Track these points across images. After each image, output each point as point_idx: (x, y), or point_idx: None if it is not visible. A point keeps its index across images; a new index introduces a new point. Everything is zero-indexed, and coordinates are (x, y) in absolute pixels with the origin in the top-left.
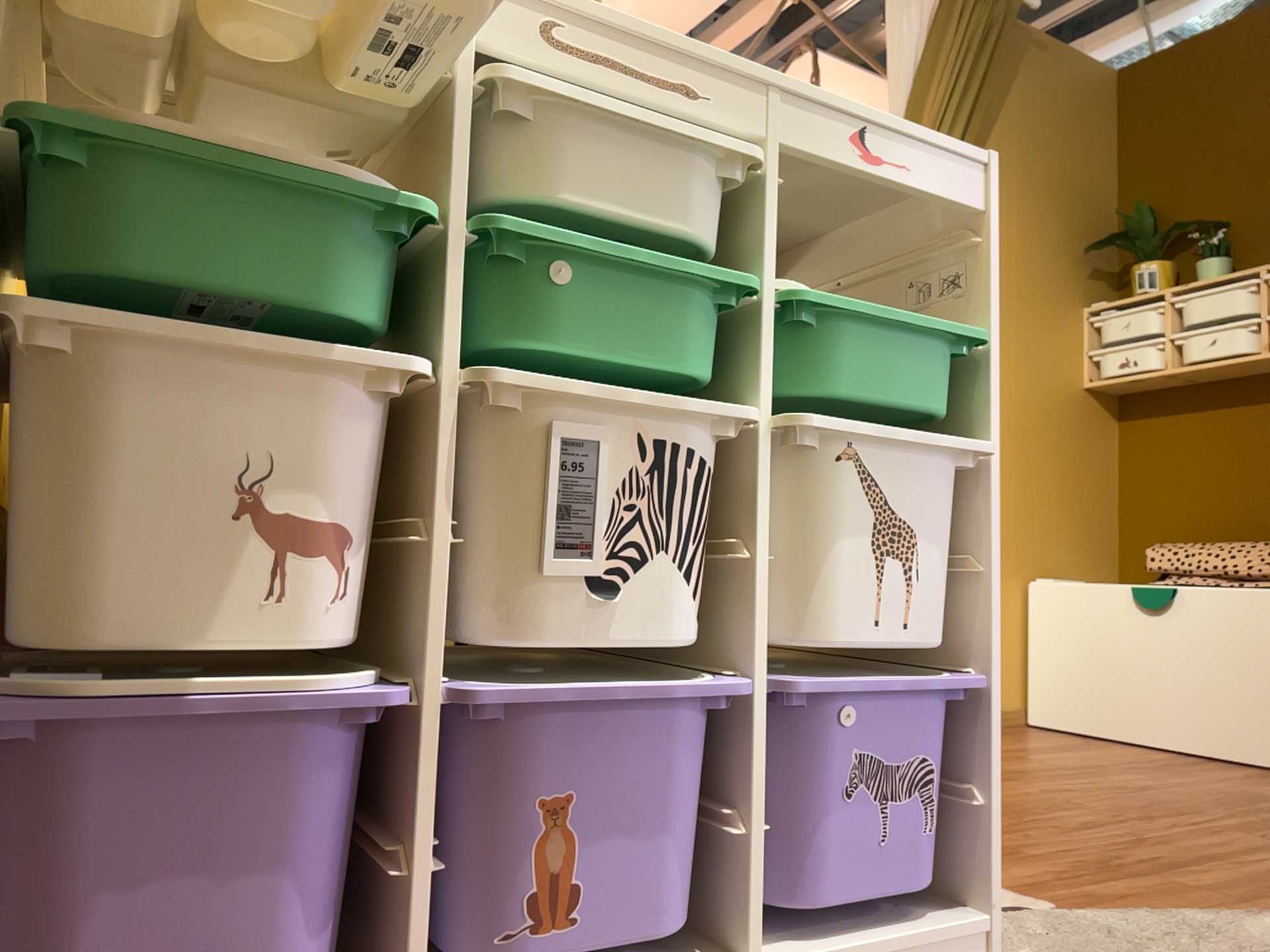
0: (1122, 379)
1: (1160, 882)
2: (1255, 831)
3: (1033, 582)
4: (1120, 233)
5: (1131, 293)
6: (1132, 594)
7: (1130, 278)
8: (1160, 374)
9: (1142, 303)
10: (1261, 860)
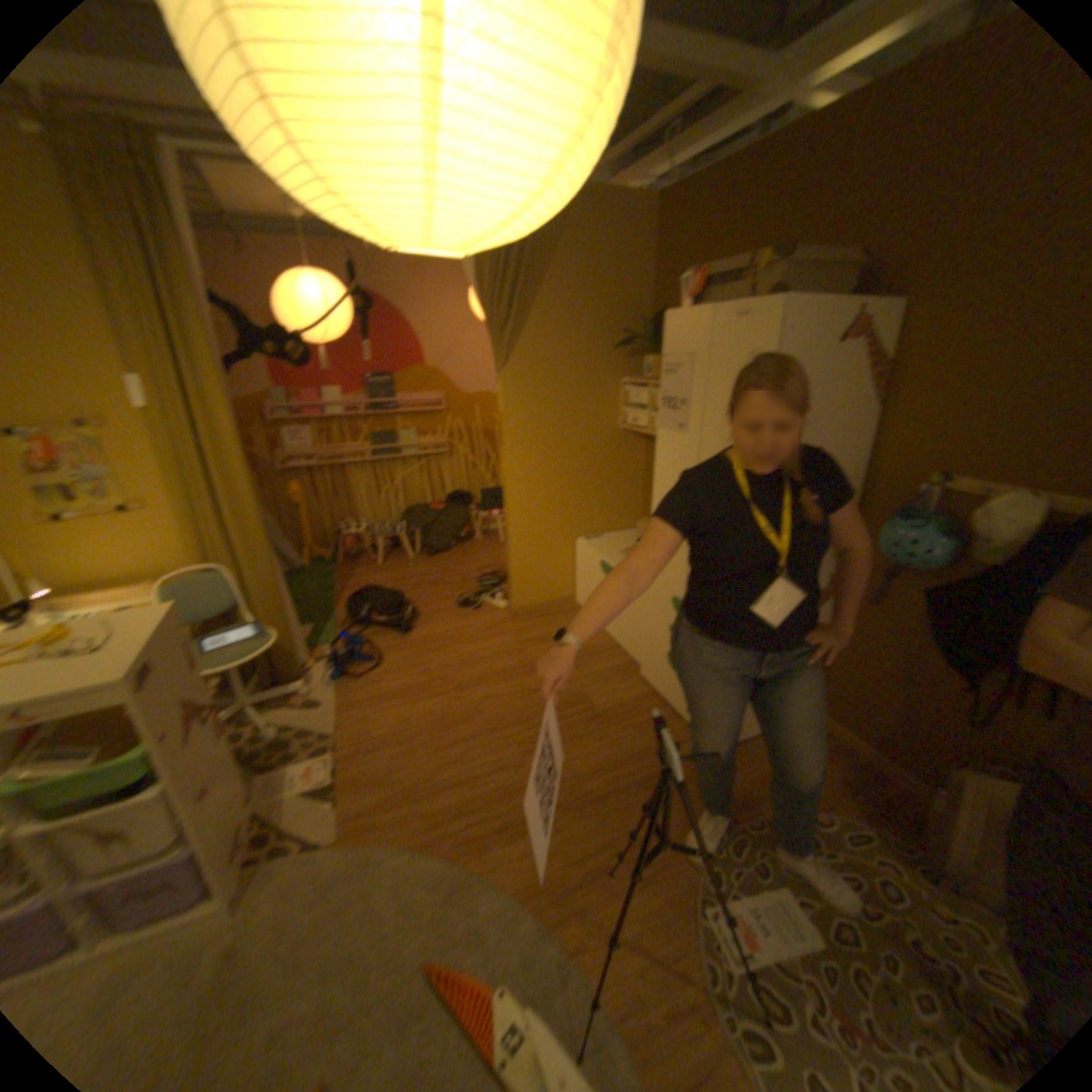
0: (634, 431)
1: (406, 821)
2: (522, 755)
3: (576, 545)
4: (645, 330)
5: (645, 374)
6: (600, 570)
7: (645, 365)
8: (647, 434)
9: (648, 384)
10: (482, 793)
